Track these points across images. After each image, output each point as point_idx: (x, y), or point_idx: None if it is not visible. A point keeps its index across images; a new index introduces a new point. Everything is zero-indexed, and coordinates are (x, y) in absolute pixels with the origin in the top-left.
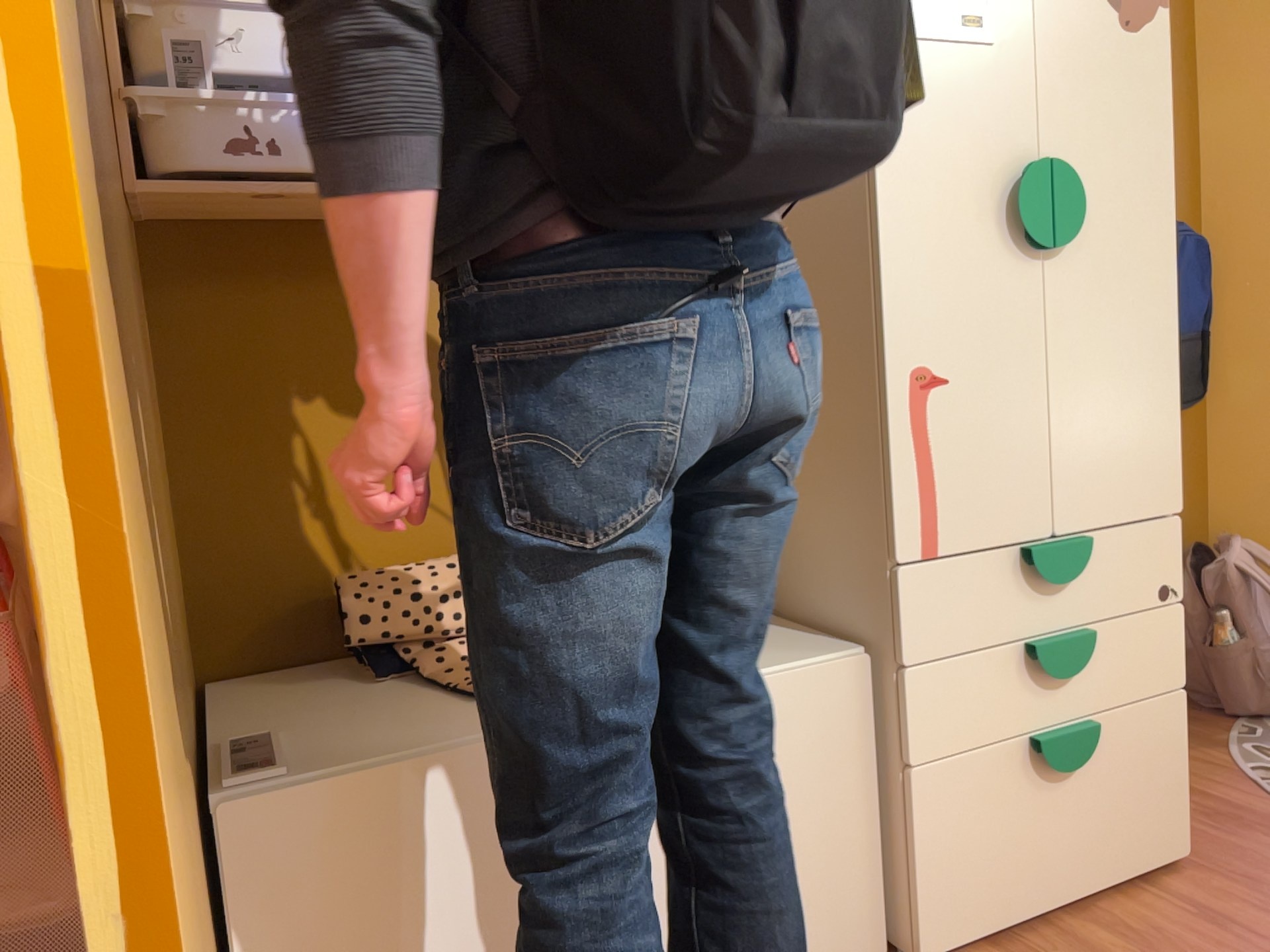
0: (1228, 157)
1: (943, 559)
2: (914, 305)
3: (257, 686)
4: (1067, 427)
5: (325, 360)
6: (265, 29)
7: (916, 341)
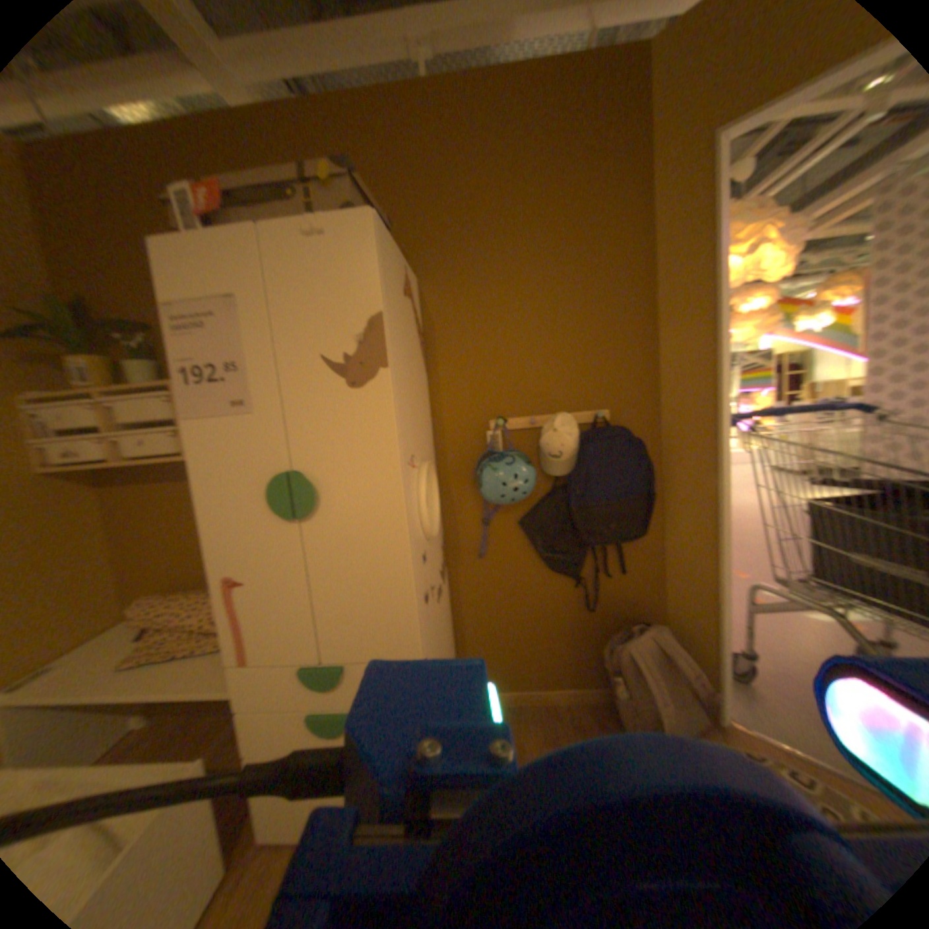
0: (677, 380)
1: (249, 667)
2: (216, 548)
3: (117, 631)
4: (322, 610)
5: (149, 512)
6: (65, 411)
7: (219, 565)
